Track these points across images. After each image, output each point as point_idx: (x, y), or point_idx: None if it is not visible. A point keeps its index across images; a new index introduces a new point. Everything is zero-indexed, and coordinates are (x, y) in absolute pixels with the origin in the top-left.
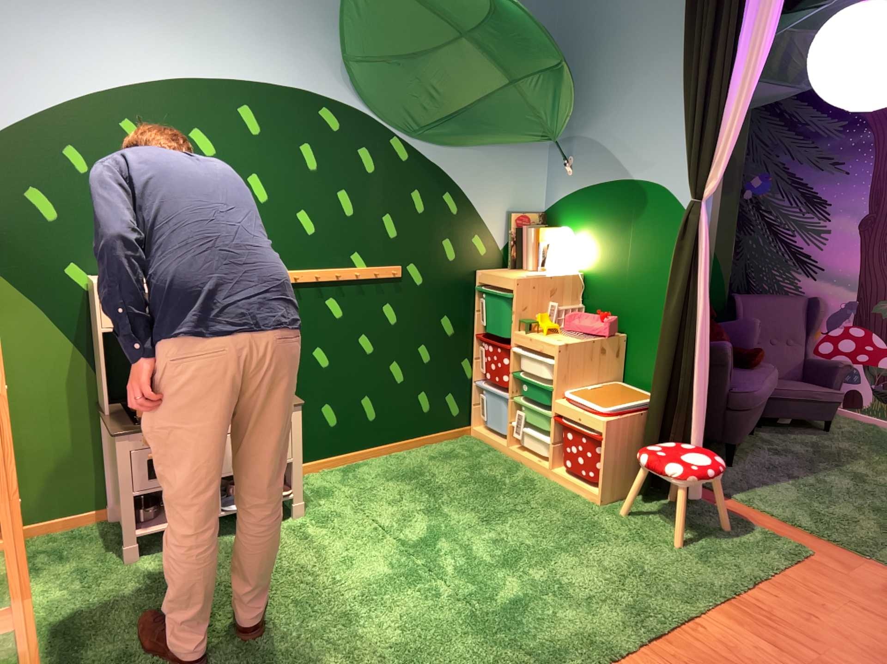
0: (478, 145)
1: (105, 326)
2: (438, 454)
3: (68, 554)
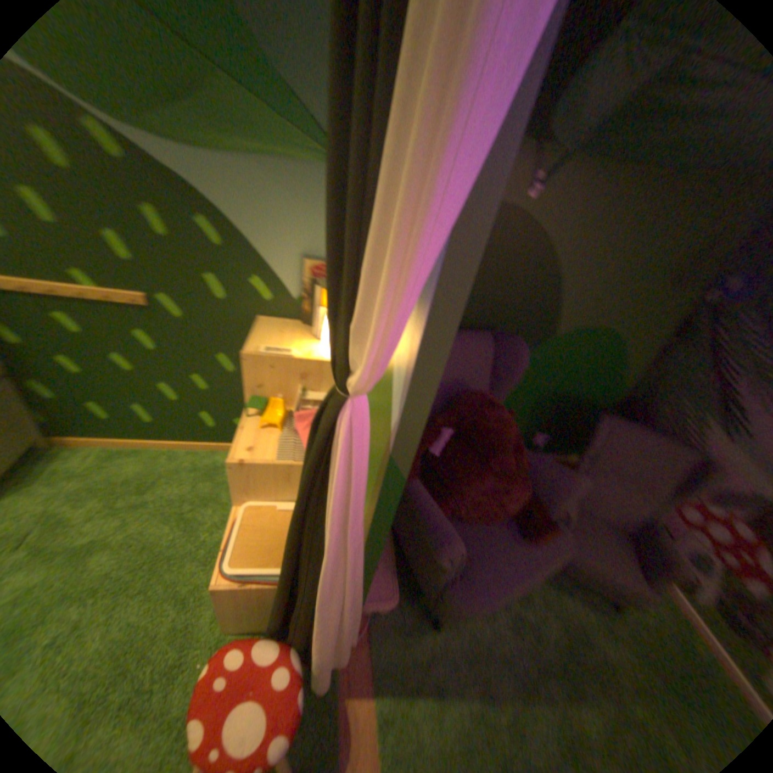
0: (237, 152)
1: None
2: (206, 467)
3: None
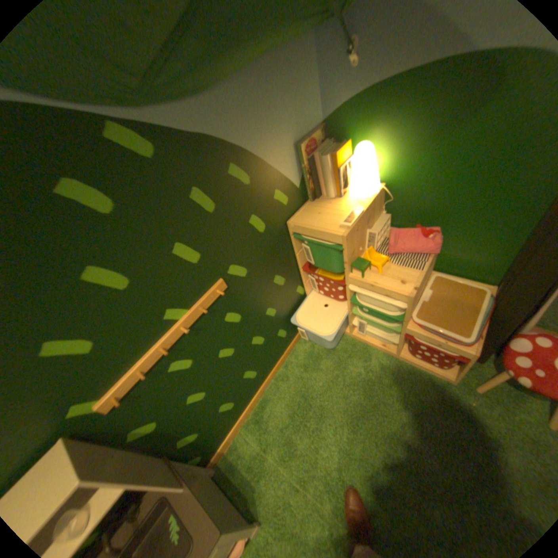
0: (242, 68)
1: None
2: (305, 357)
3: None
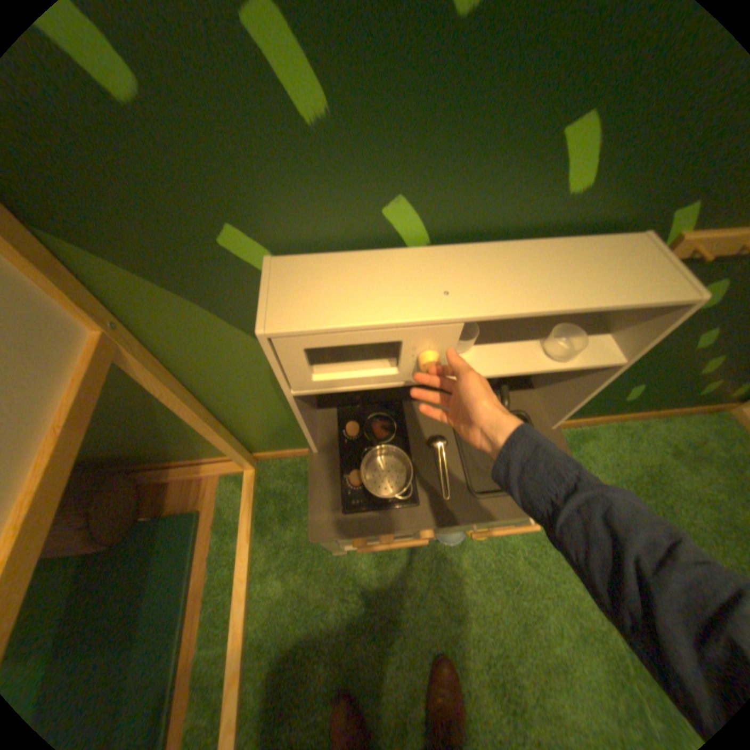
0: None
1: (298, 390)
2: (684, 443)
3: (291, 509)
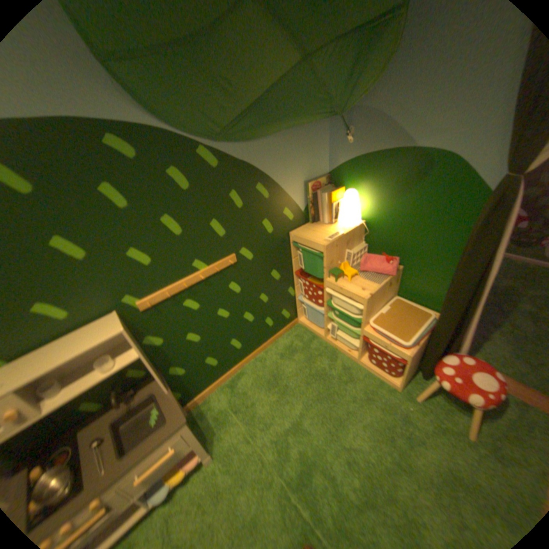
0: (277, 133)
1: None
2: (283, 349)
3: None
